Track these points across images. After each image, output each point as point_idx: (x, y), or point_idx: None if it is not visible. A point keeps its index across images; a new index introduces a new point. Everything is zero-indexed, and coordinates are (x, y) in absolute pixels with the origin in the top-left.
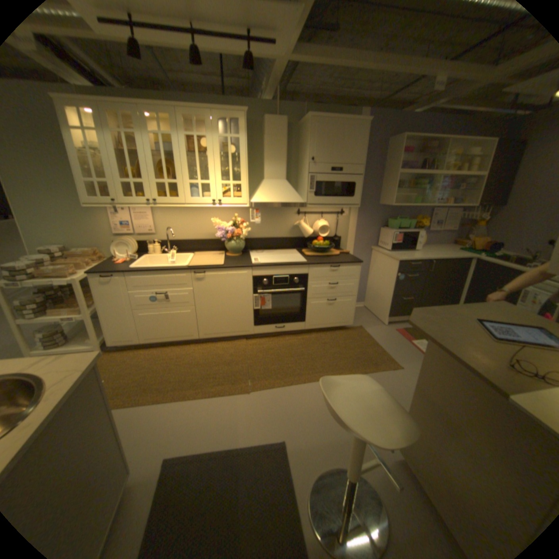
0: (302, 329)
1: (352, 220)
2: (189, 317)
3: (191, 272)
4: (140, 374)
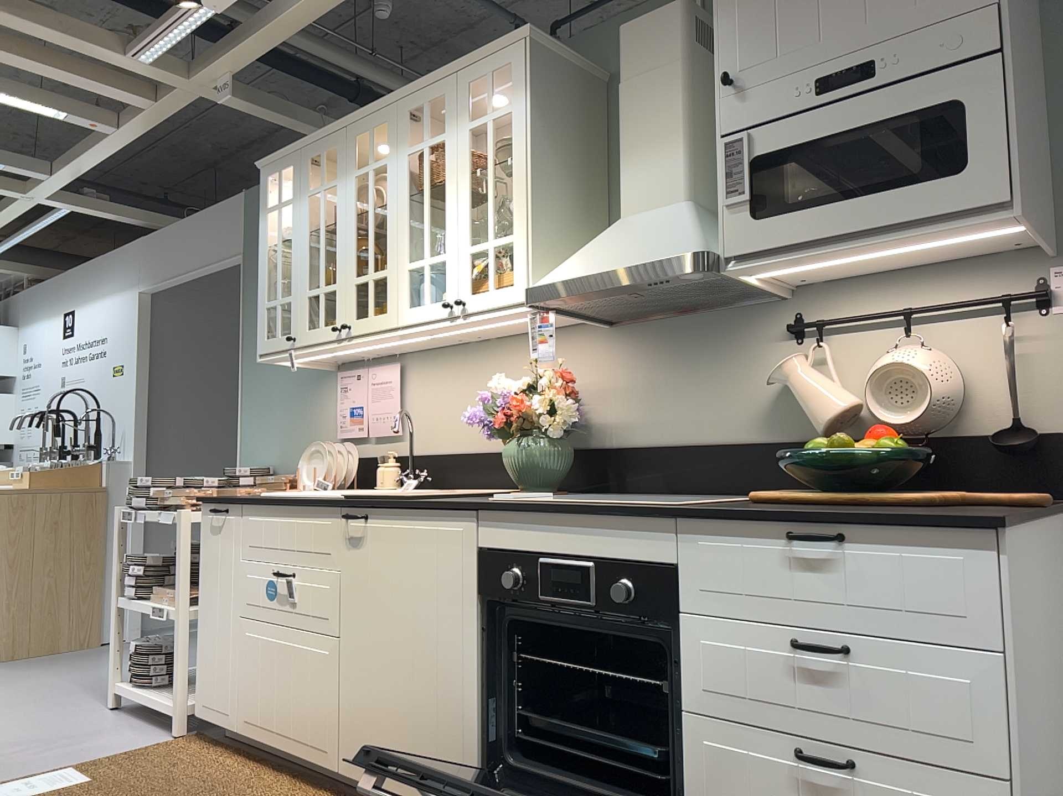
0: None
1: None
2: (324, 675)
3: (339, 514)
4: None
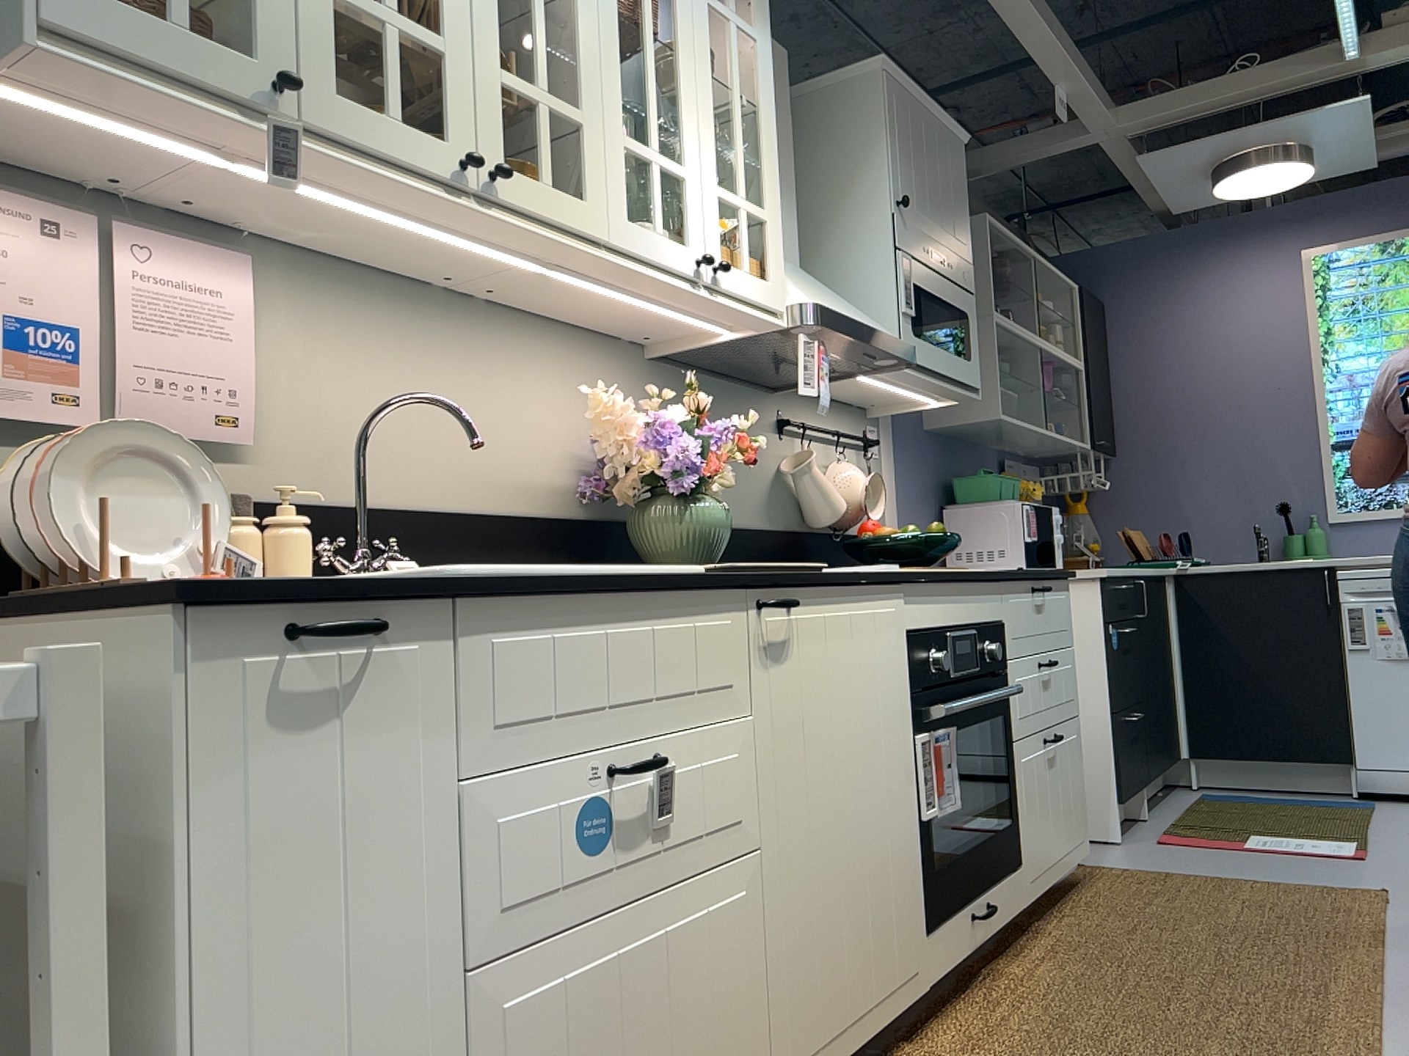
0: (1021, 909)
1: (890, 478)
2: (740, 945)
3: (747, 602)
4: None
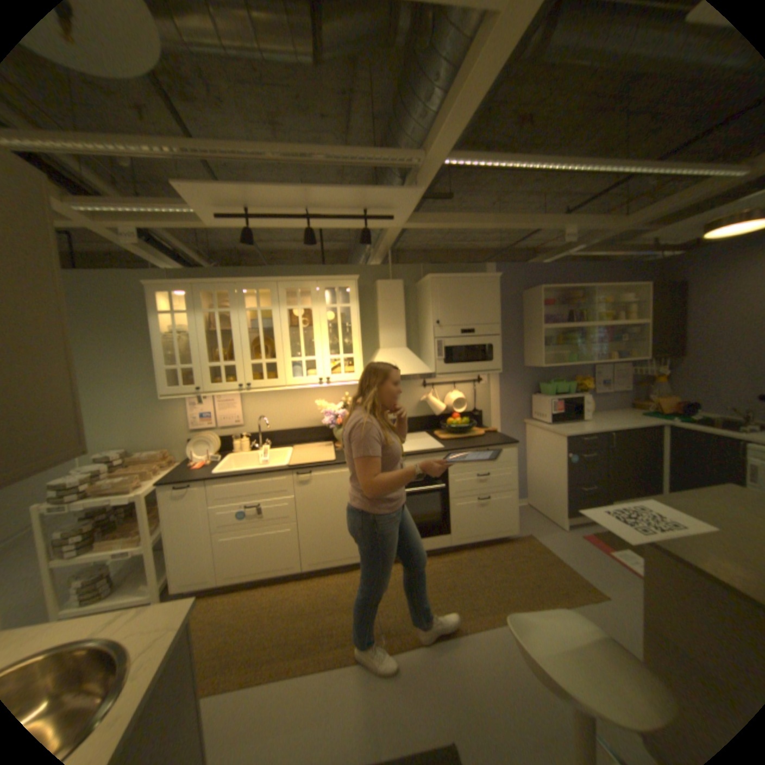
0: (448, 547)
1: (493, 389)
2: (289, 539)
3: (293, 473)
4: (219, 637)
